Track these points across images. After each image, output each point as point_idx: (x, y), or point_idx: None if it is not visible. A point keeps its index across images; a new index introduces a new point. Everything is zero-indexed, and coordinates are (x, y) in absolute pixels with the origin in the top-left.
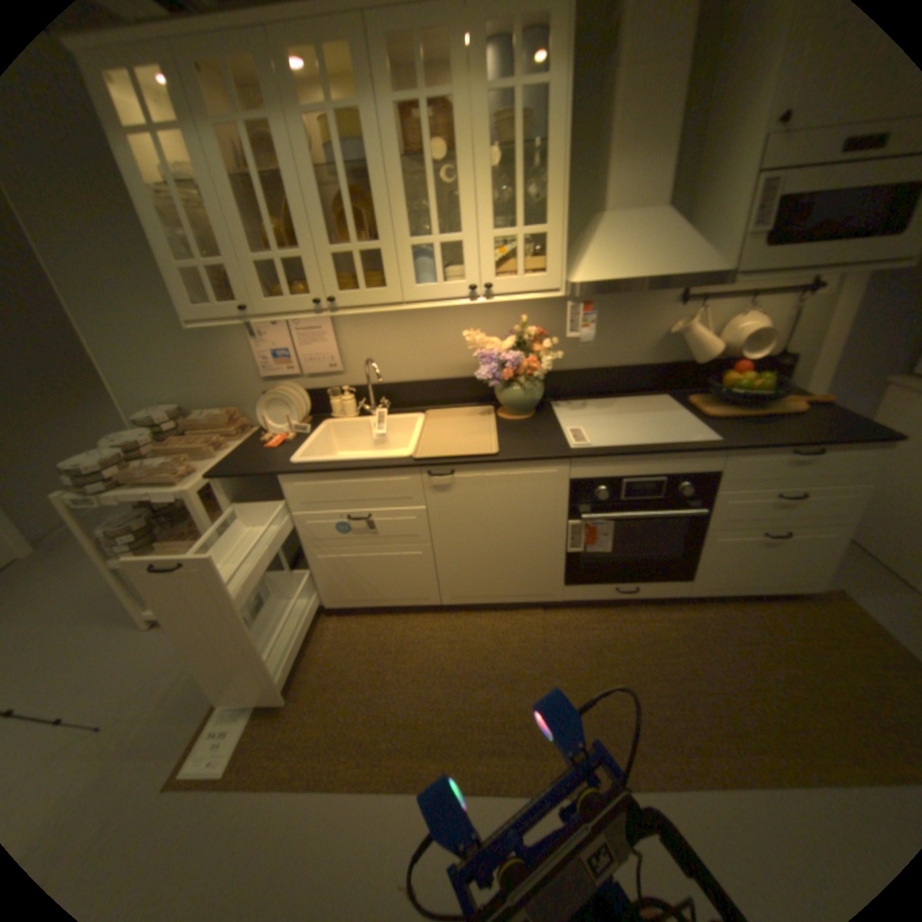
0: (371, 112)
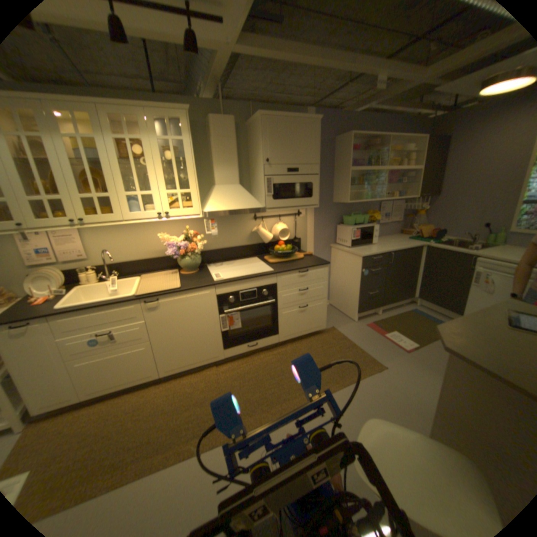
0: (102, 141)
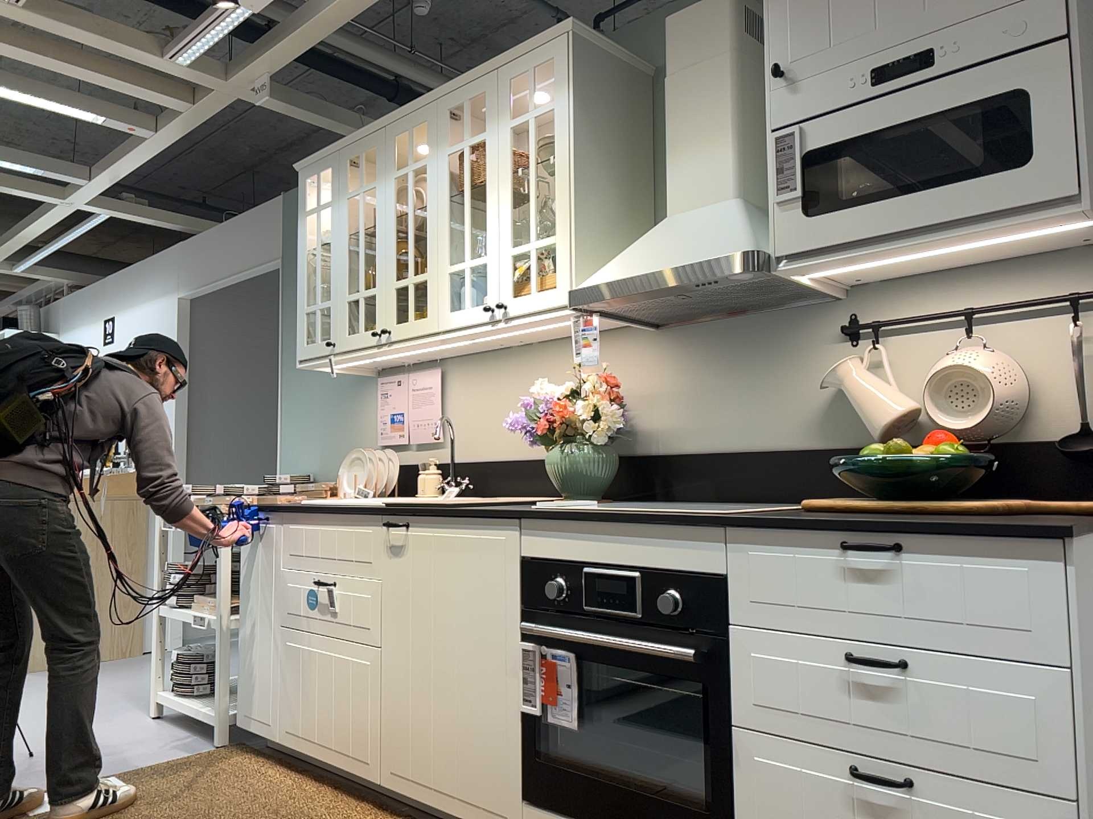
0: (432, 165)
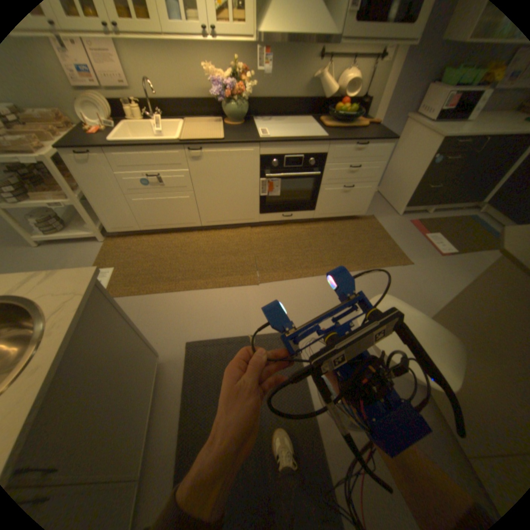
0: None
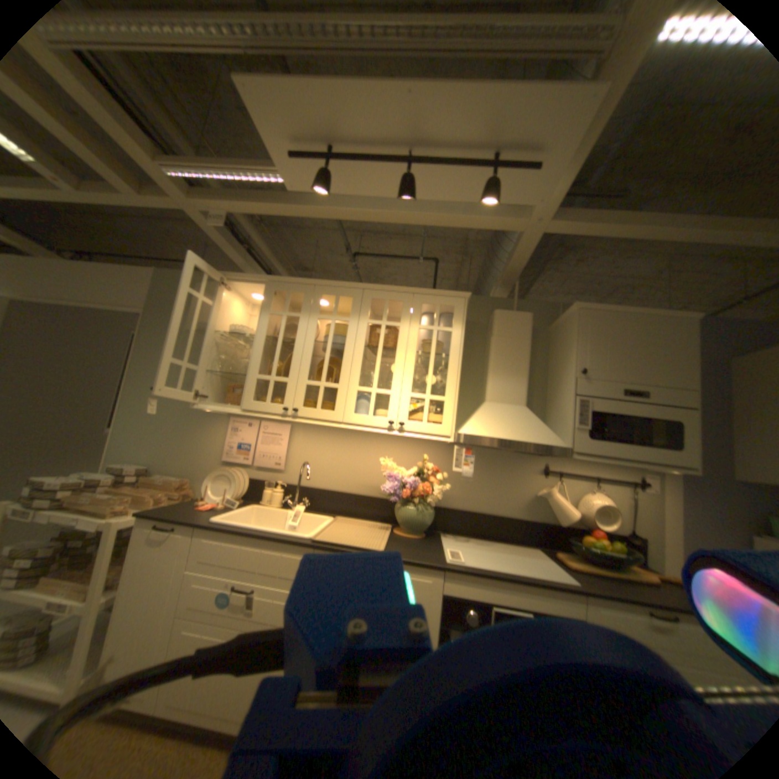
0: (355, 324)
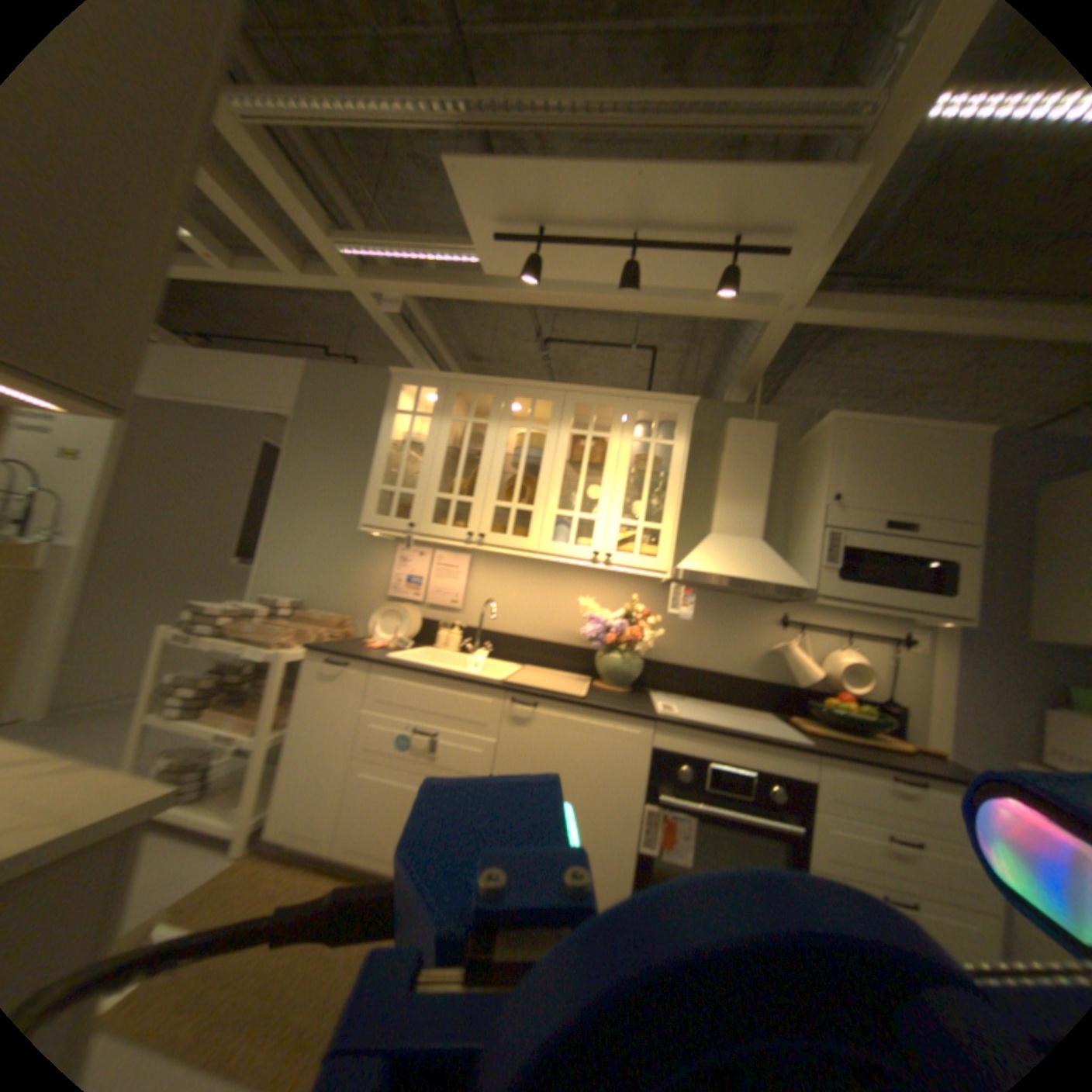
0: (554, 434)
